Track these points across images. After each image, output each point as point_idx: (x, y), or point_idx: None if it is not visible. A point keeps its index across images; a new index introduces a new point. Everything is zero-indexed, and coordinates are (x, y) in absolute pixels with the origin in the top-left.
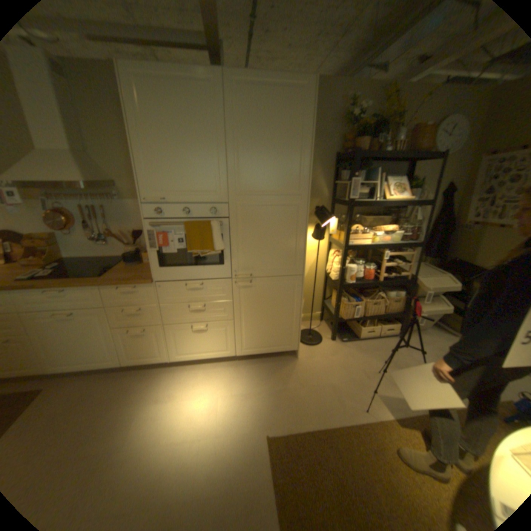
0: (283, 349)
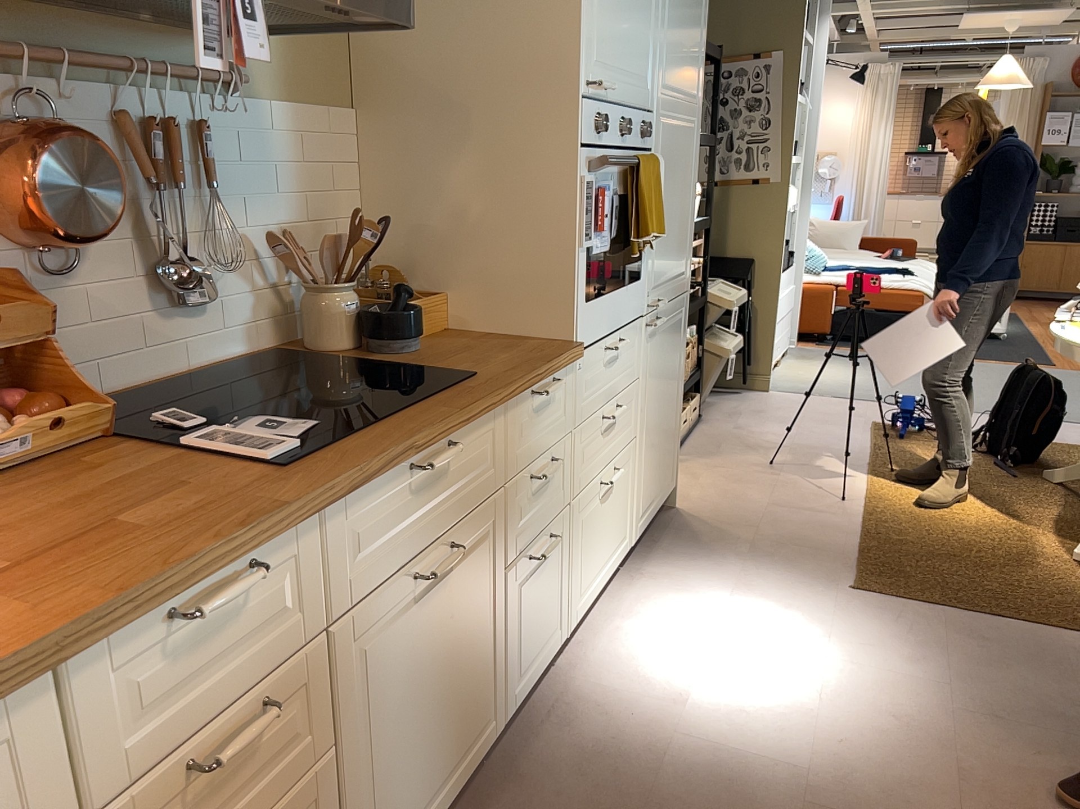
0: (668, 489)
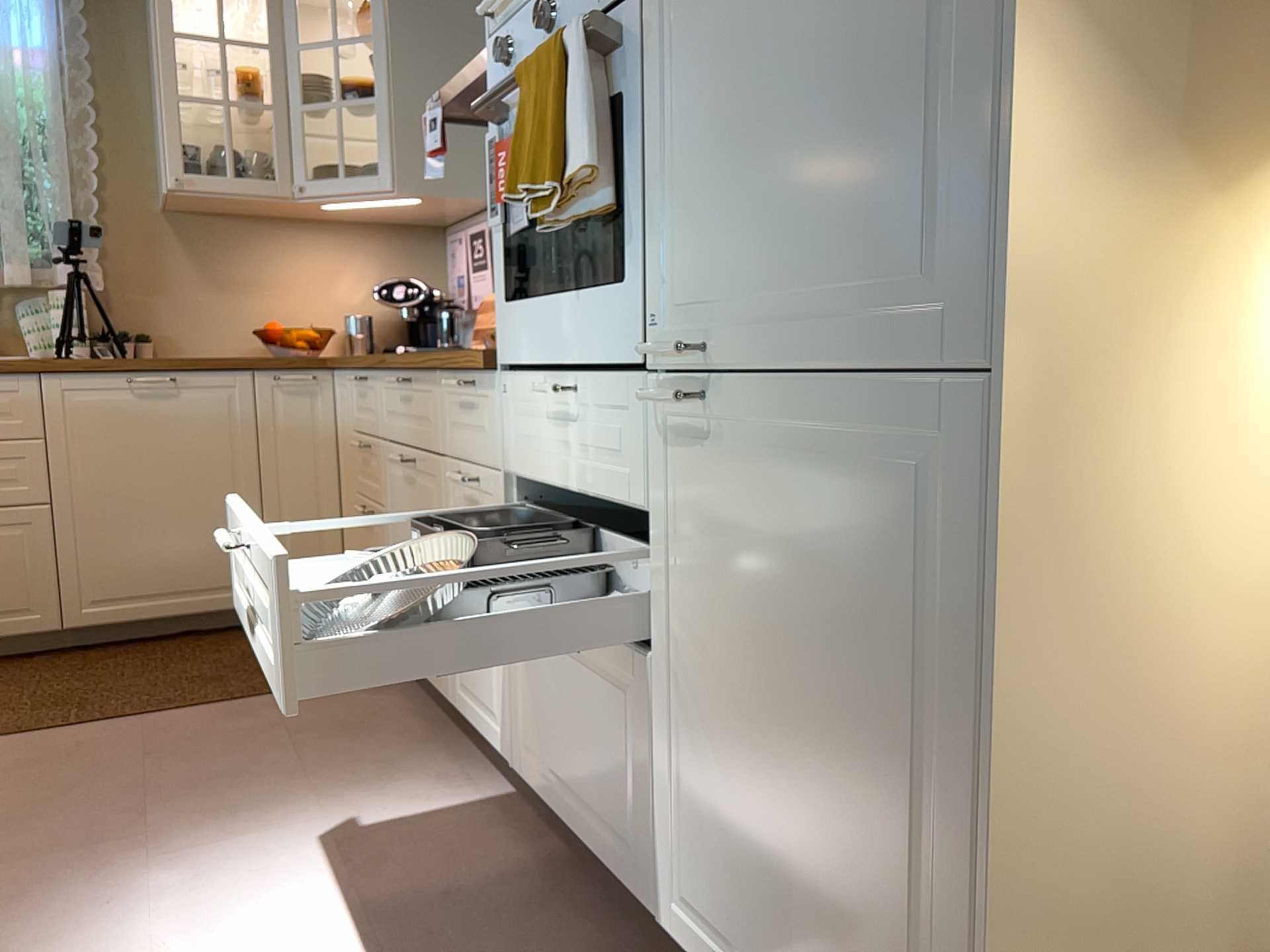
0: None
